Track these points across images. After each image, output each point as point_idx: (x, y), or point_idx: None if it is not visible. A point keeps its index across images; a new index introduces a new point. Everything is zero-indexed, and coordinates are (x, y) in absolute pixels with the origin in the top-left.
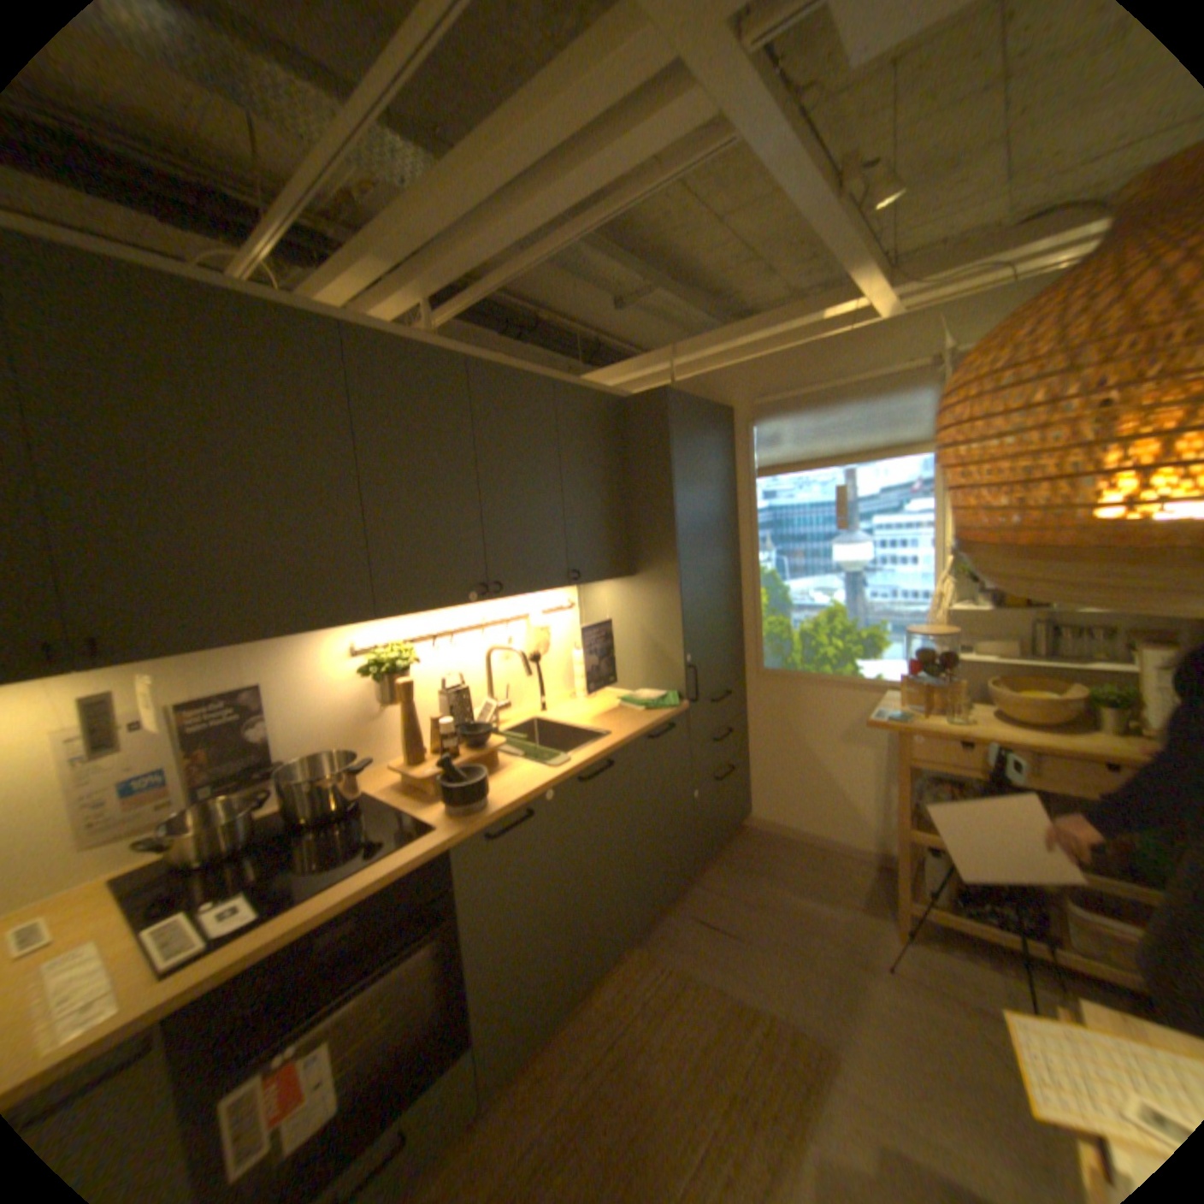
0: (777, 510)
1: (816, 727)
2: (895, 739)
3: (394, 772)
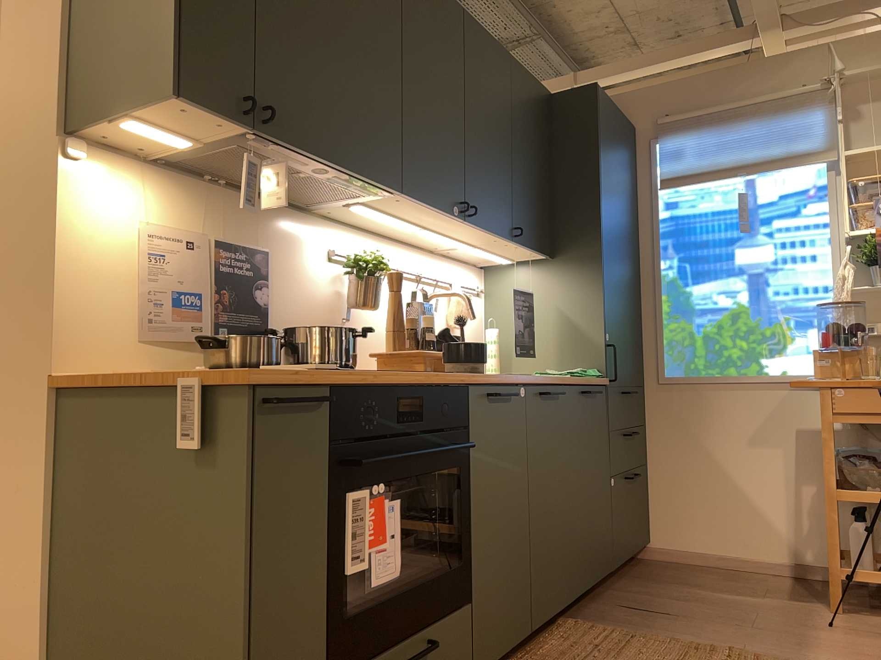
0: (679, 218)
1: (722, 432)
2: (803, 434)
3: (382, 354)
